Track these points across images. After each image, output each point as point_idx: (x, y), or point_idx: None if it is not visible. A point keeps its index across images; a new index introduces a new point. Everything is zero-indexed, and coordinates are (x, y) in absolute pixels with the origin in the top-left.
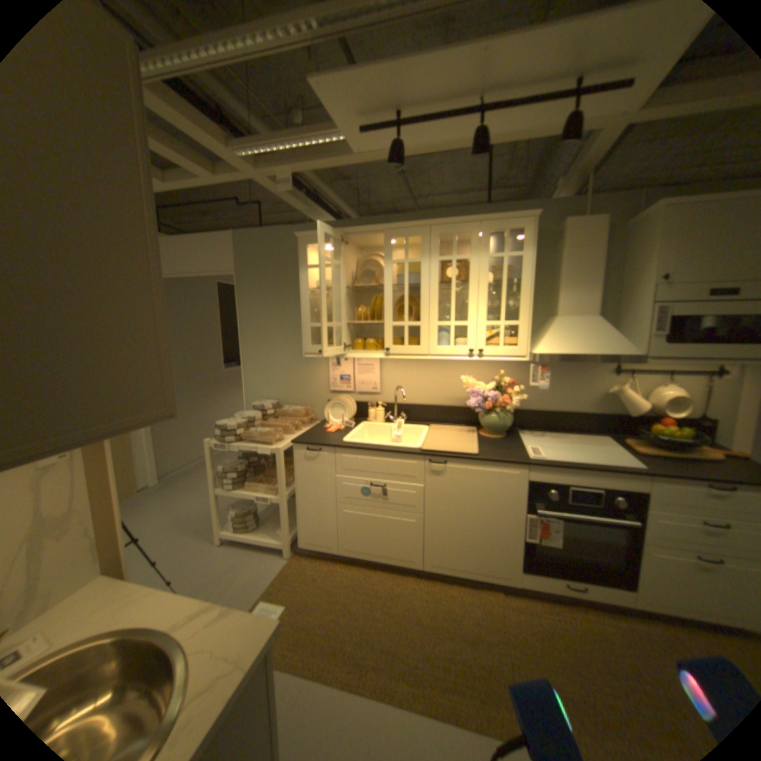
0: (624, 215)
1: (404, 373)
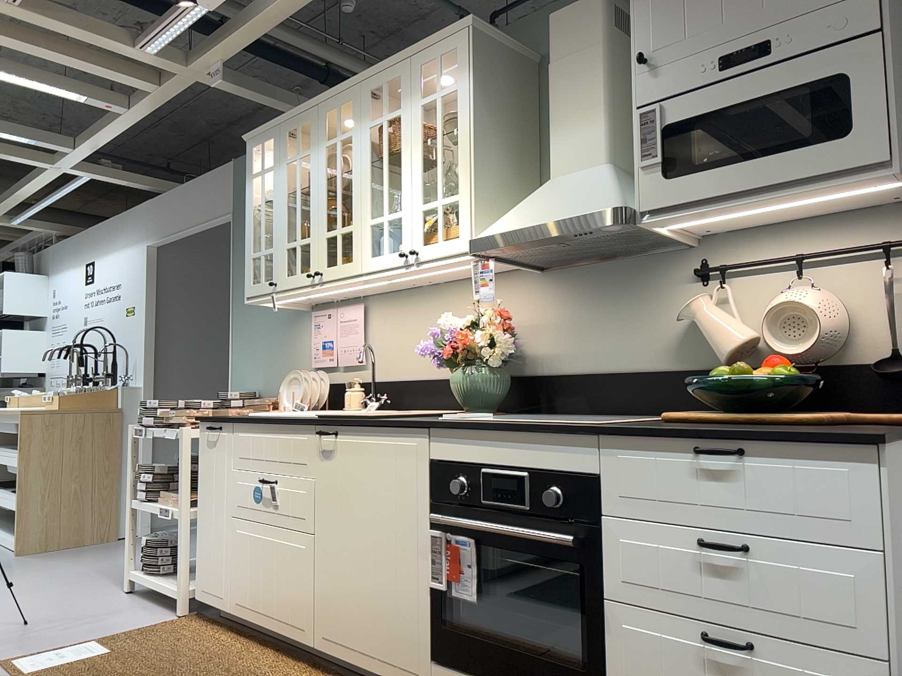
0: None
1: (394, 326)
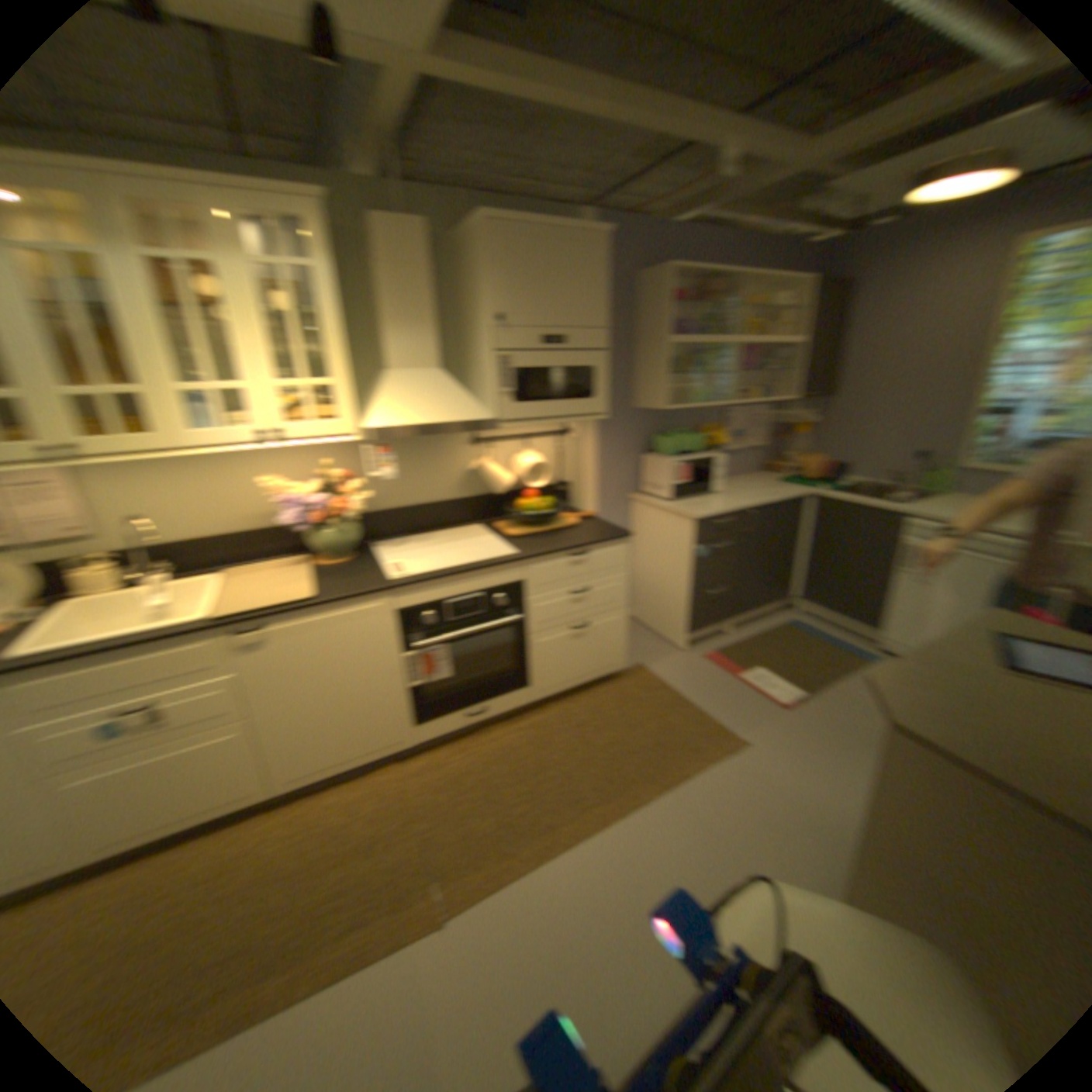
0: (438, 224)
1: (125, 488)
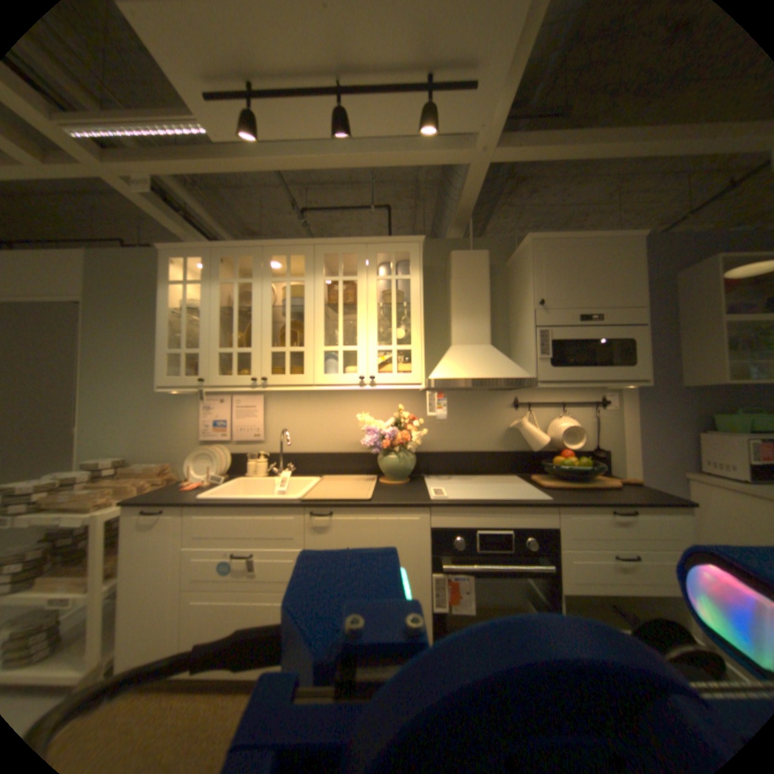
0: (502, 257)
1: (294, 414)
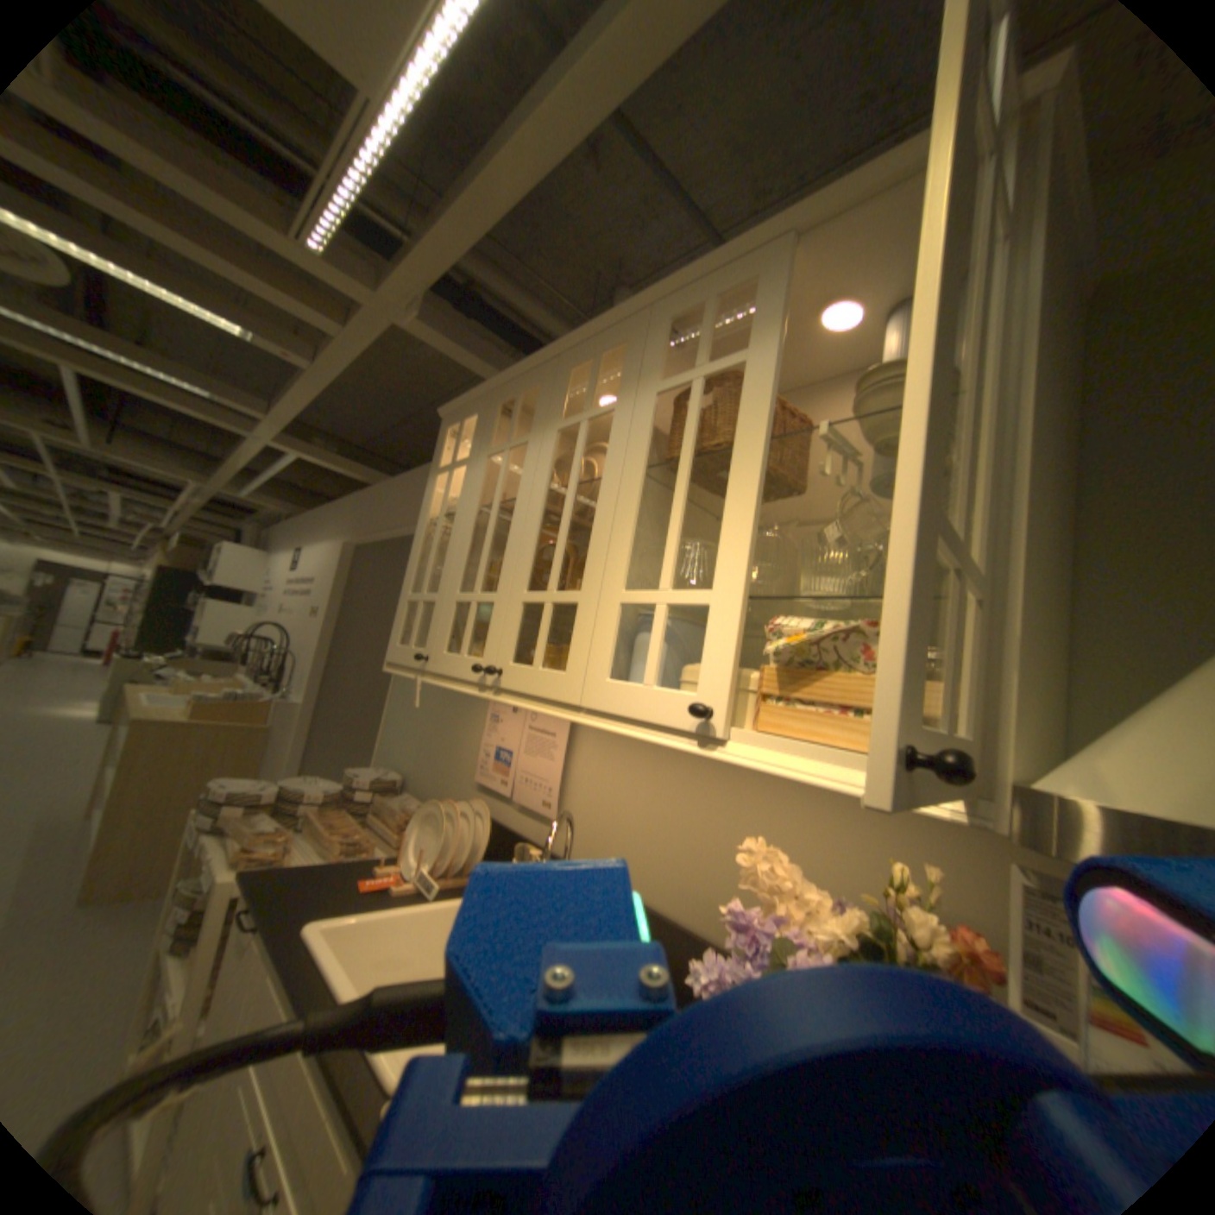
0: None
1: (623, 777)
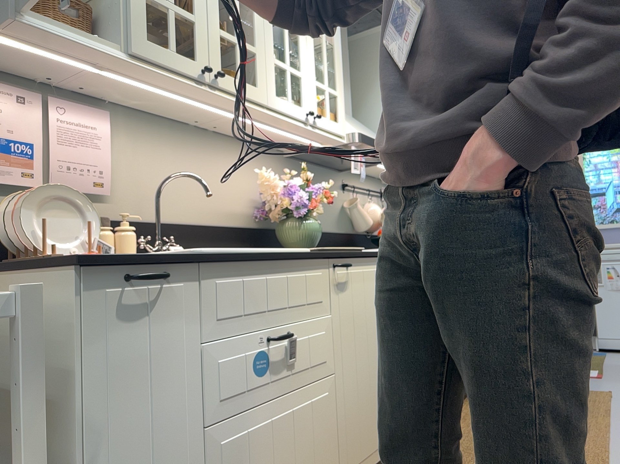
0: None
1: (153, 158)
